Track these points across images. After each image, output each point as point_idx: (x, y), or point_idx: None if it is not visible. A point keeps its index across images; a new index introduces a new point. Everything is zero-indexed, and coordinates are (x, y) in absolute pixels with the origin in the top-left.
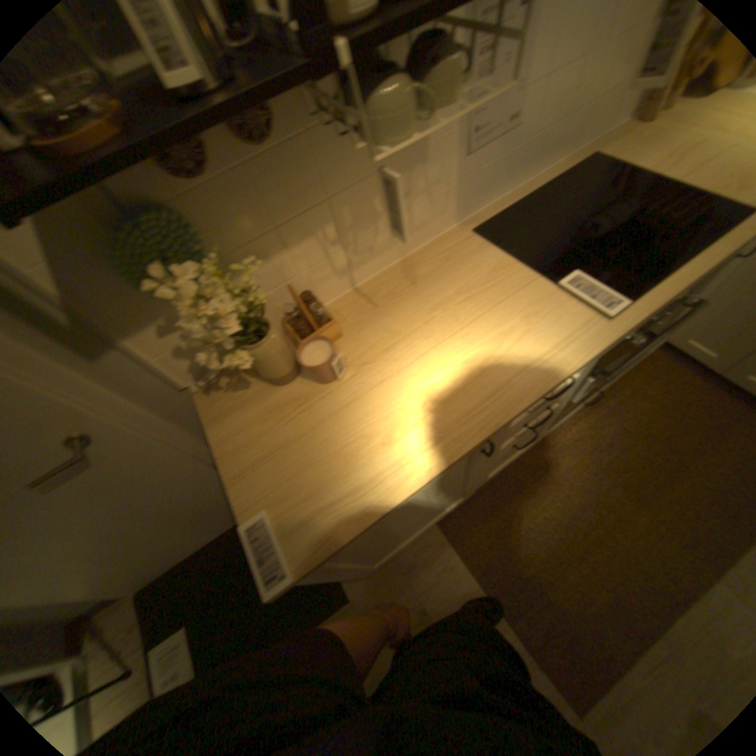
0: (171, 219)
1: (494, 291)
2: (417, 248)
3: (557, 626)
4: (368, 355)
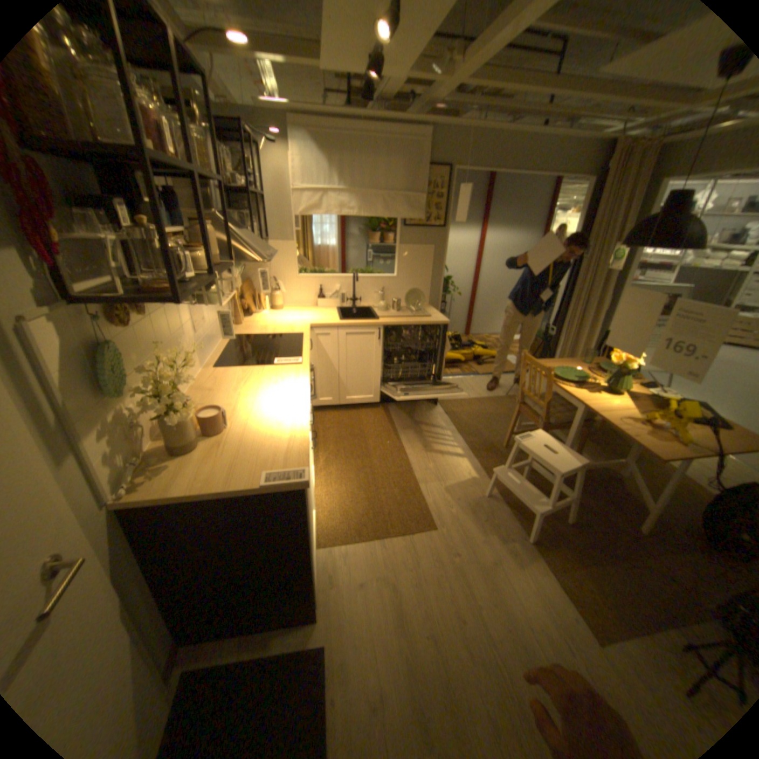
0: (111, 350)
1: (254, 375)
2: (194, 380)
3: (398, 515)
4: (228, 414)
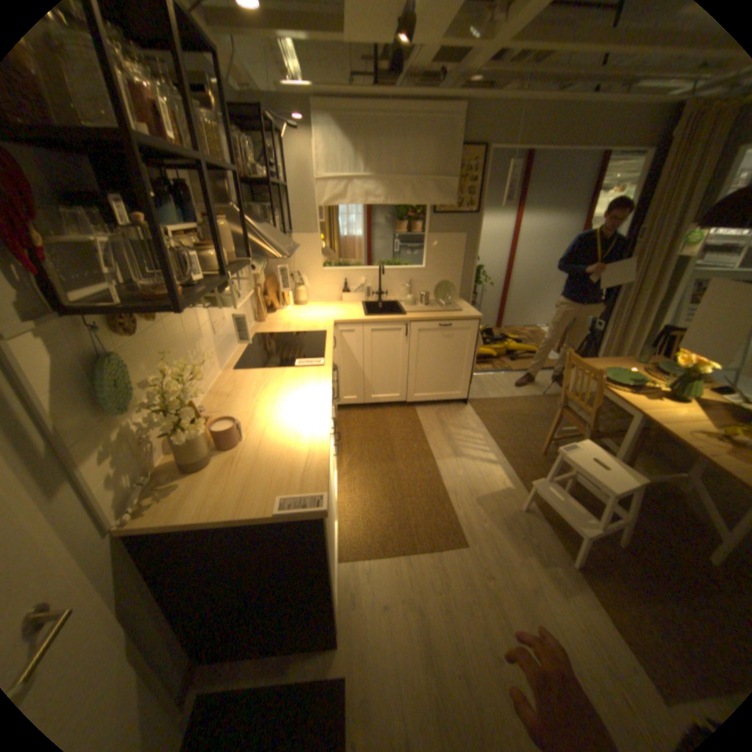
0: (113, 362)
1: (273, 378)
2: (211, 384)
3: (425, 528)
4: (244, 424)
